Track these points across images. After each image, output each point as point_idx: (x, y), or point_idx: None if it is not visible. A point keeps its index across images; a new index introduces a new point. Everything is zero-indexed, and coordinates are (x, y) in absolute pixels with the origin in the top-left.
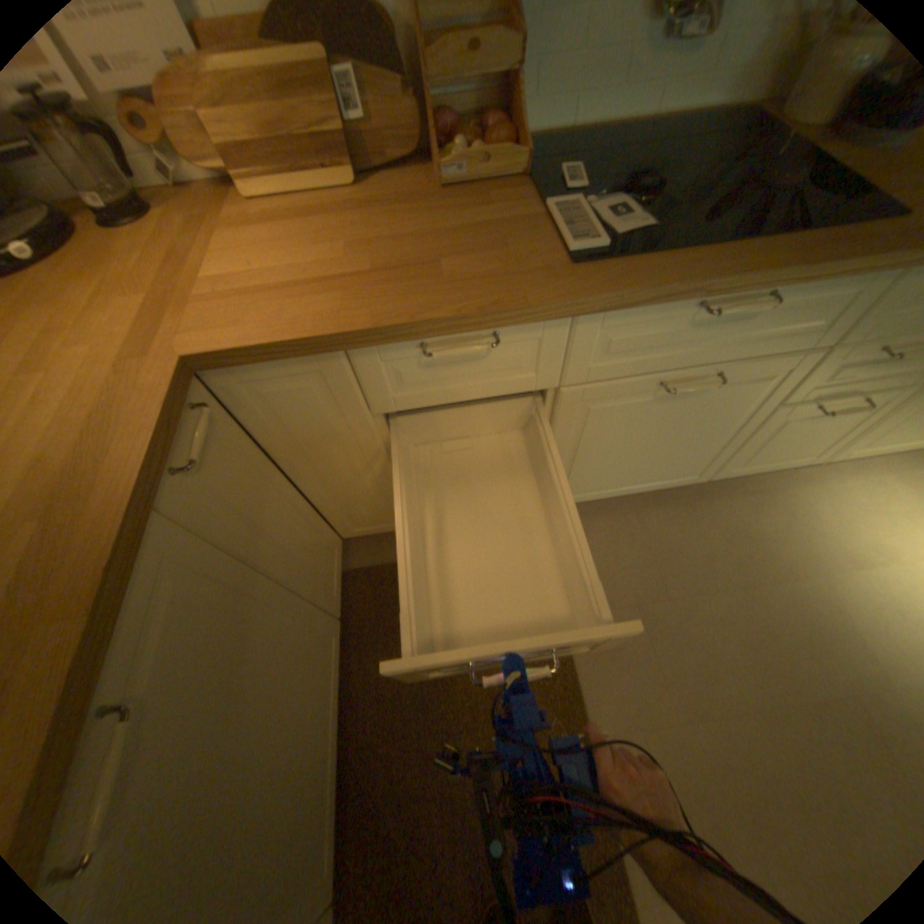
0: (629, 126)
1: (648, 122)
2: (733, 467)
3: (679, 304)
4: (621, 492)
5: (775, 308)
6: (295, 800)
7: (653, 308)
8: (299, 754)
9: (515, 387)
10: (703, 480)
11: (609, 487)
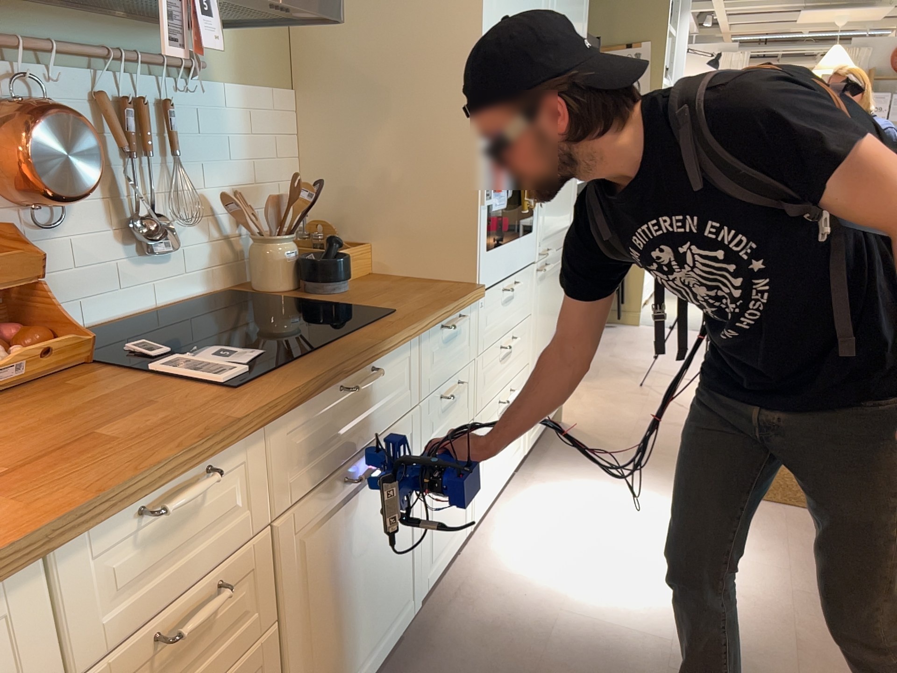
0: (142, 319)
1: (157, 313)
2: (426, 568)
3: (329, 394)
4: (363, 670)
5: (379, 383)
6: None
7: (316, 402)
8: None
9: (236, 538)
10: (413, 604)
11: (351, 669)
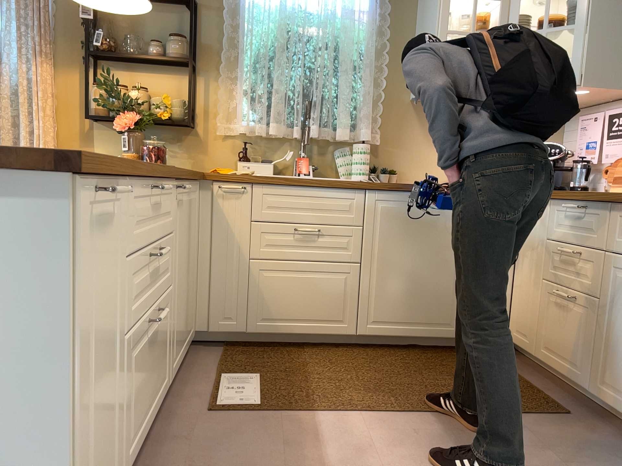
0: None
1: None
2: None
3: None
4: None
5: None
6: (398, 296)
7: None
8: (411, 296)
9: (590, 243)
10: None
11: None
